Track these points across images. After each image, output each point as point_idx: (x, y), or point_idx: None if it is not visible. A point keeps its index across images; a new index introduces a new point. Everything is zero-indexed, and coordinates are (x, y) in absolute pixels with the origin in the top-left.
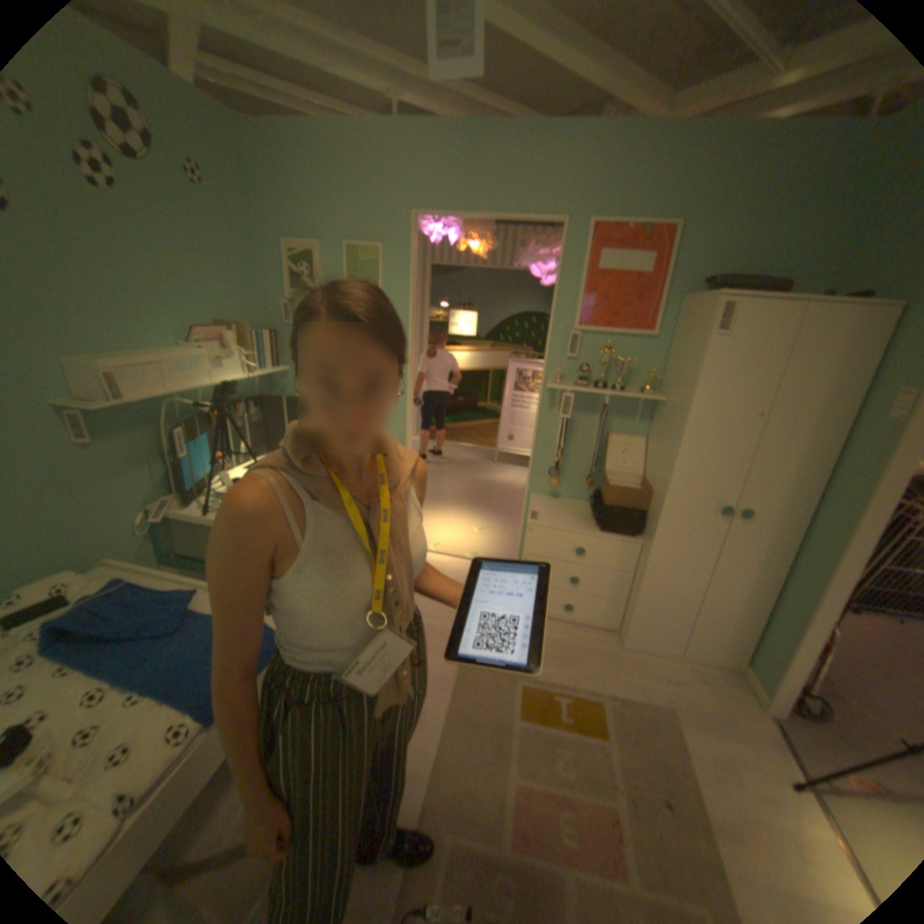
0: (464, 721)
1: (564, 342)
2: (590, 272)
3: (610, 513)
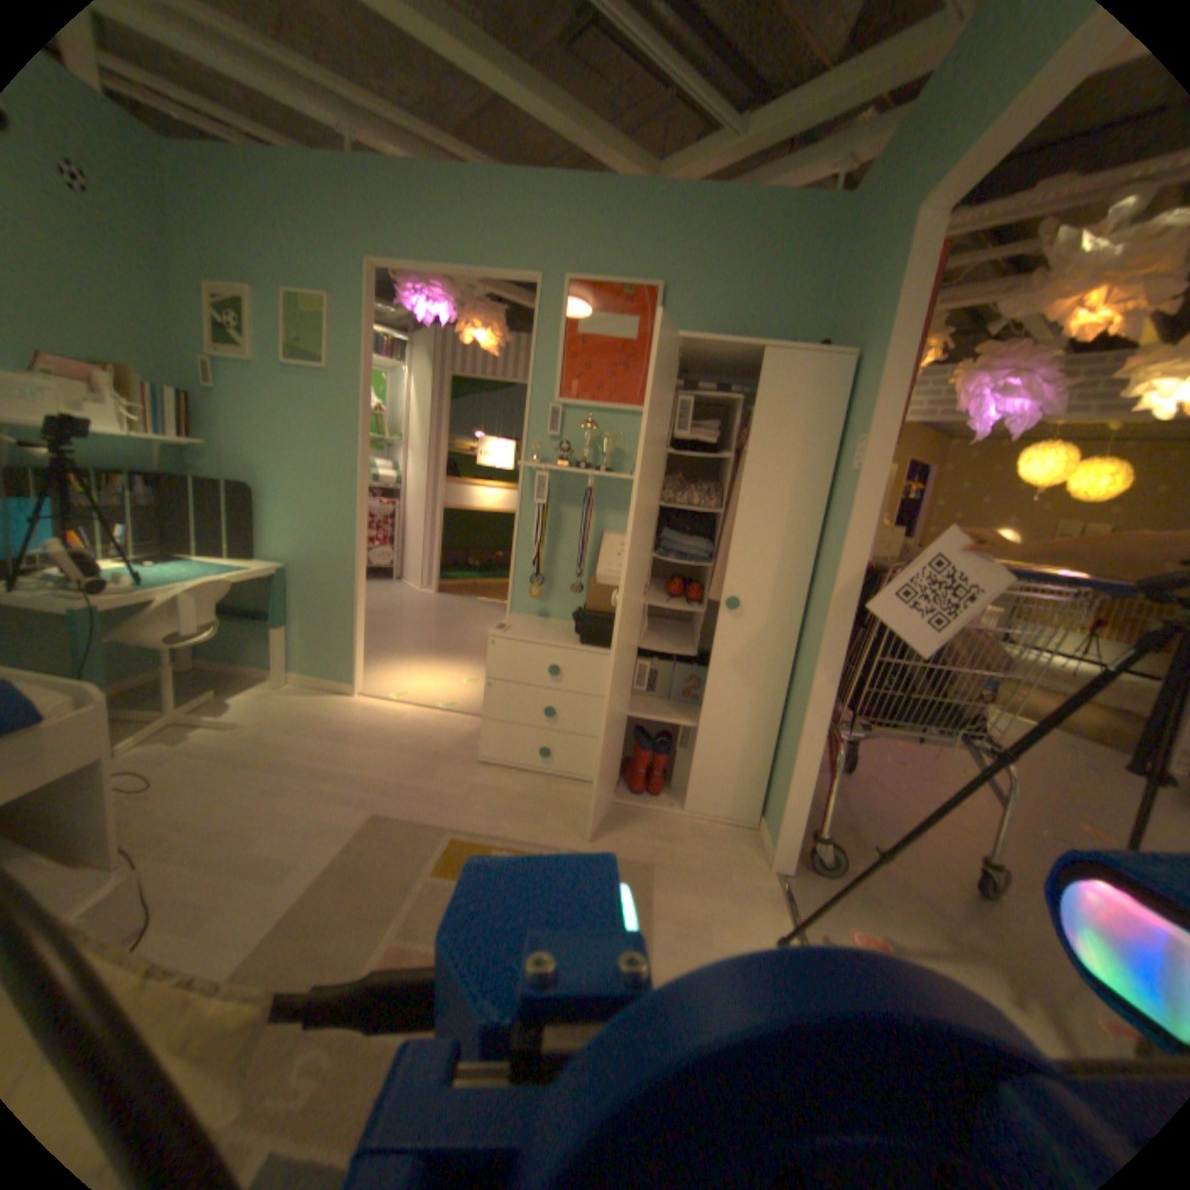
0: (345, 877)
1: (543, 420)
2: (567, 338)
3: (587, 619)
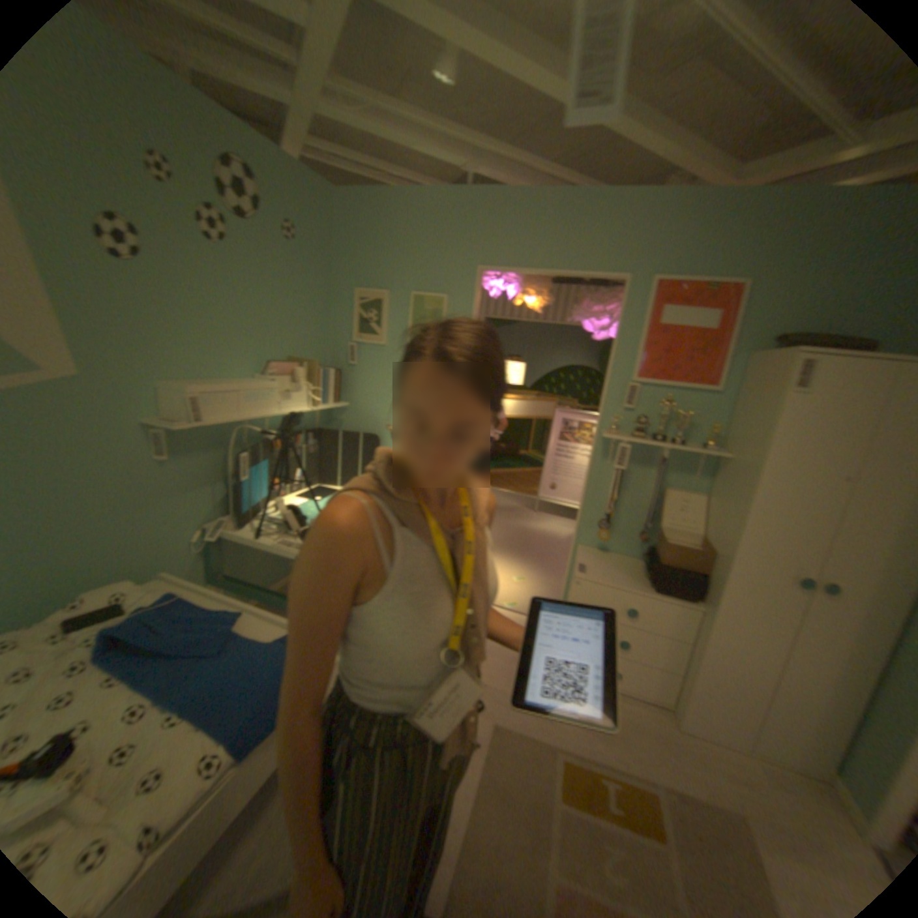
0: (500, 794)
1: (622, 393)
2: (653, 326)
3: (669, 574)
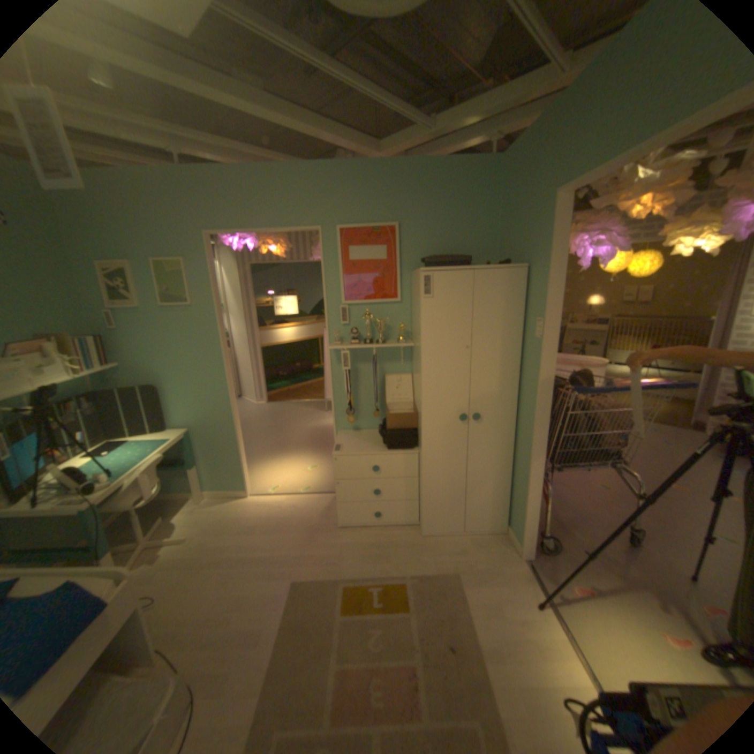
0: (292, 629)
1: (336, 314)
2: (343, 263)
3: (390, 435)
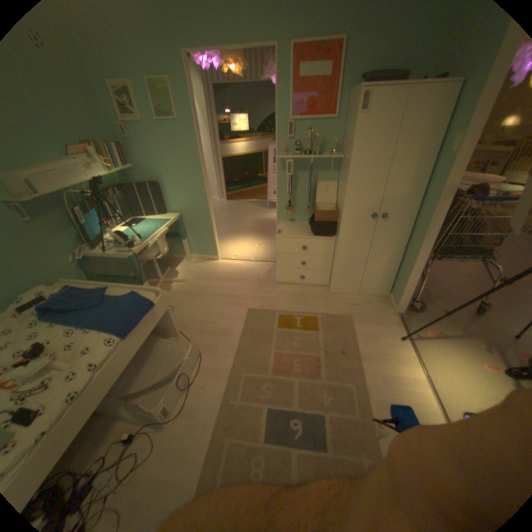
0: (252, 331)
1: (286, 128)
2: (296, 79)
3: (318, 225)
